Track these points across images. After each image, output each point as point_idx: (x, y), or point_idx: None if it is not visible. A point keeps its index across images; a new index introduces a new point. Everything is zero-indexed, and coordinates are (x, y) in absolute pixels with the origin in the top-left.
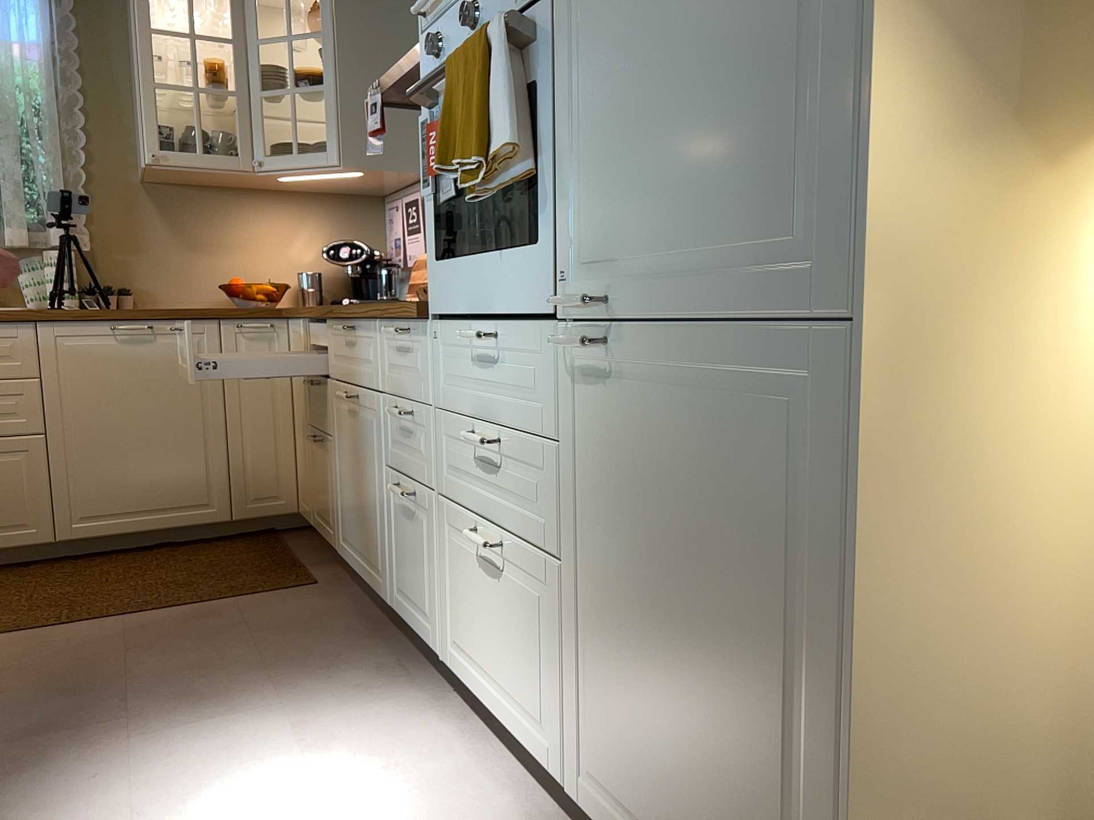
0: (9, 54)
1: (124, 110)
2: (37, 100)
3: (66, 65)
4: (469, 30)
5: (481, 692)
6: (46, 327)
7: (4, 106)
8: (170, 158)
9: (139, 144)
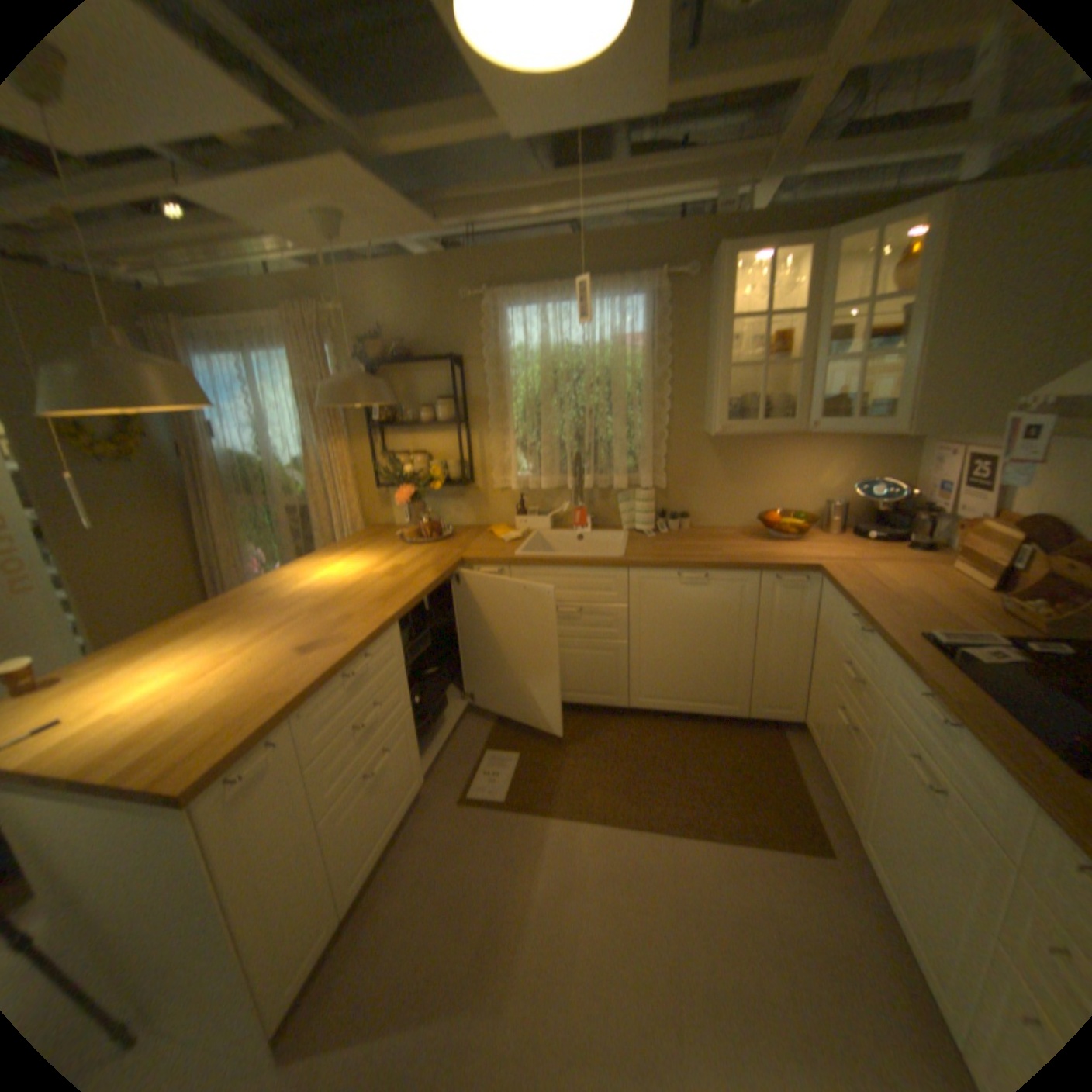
0: (623, 350)
1: (697, 376)
2: (638, 379)
3: (660, 348)
4: None
5: None
6: (634, 572)
7: (618, 390)
8: (735, 427)
9: (707, 404)
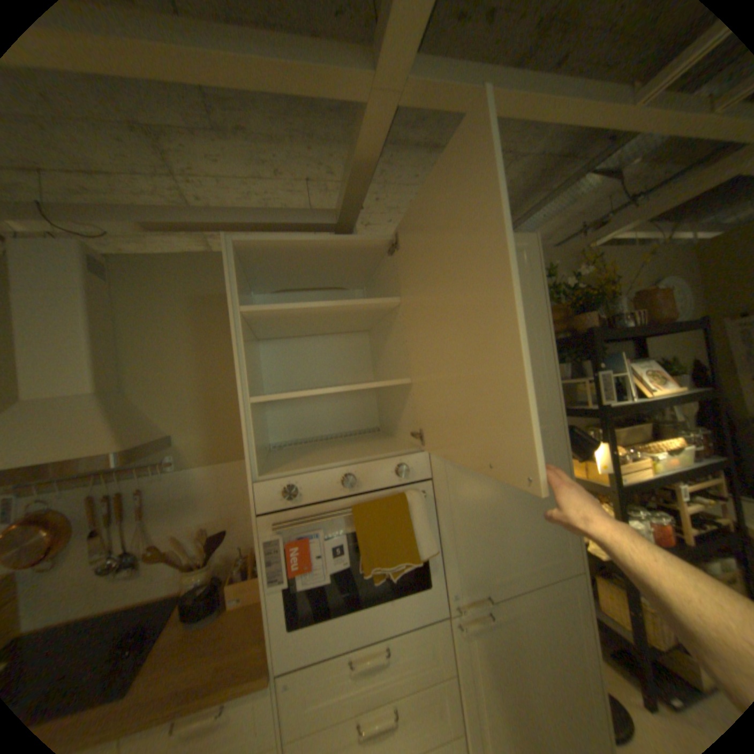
0: None
1: None
2: None
3: None
4: (336, 488)
5: None
6: None
7: None
8: None
9: None
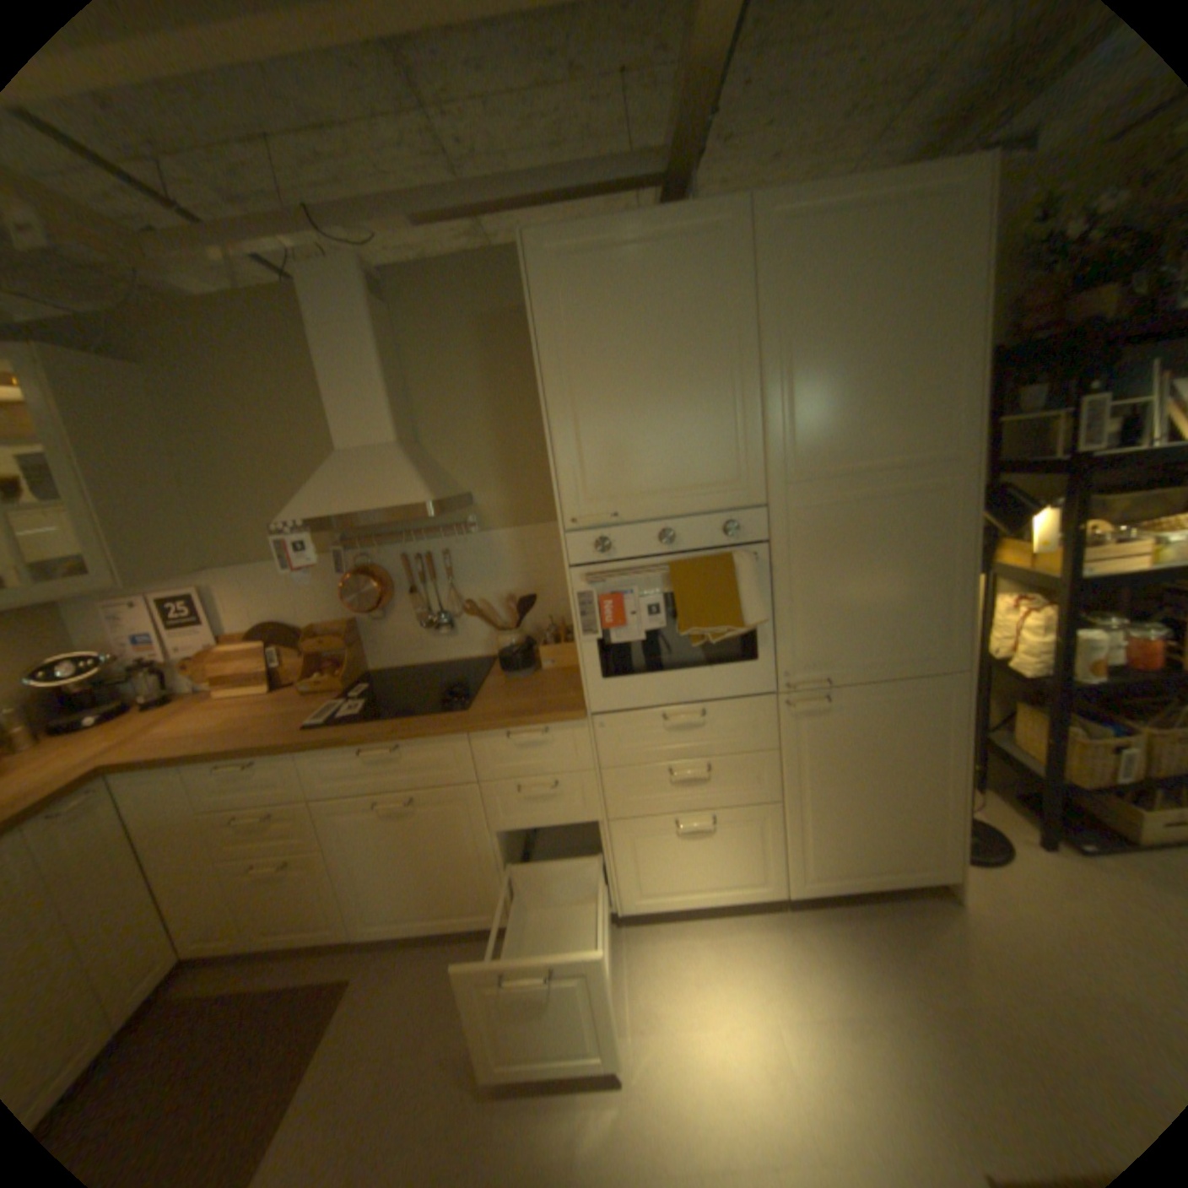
0: None
1: None
2: None
3: None
4: (652, 544)
5: (681, 904)
6: None
7: None
8: None
9: None
